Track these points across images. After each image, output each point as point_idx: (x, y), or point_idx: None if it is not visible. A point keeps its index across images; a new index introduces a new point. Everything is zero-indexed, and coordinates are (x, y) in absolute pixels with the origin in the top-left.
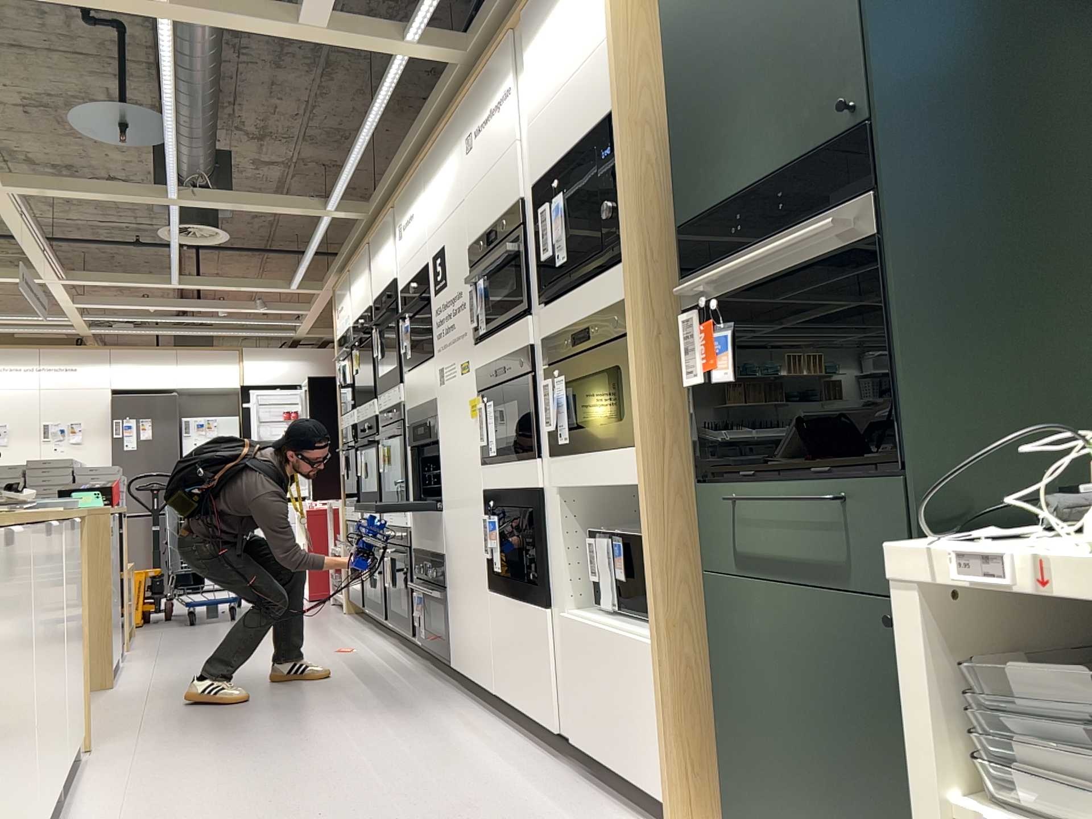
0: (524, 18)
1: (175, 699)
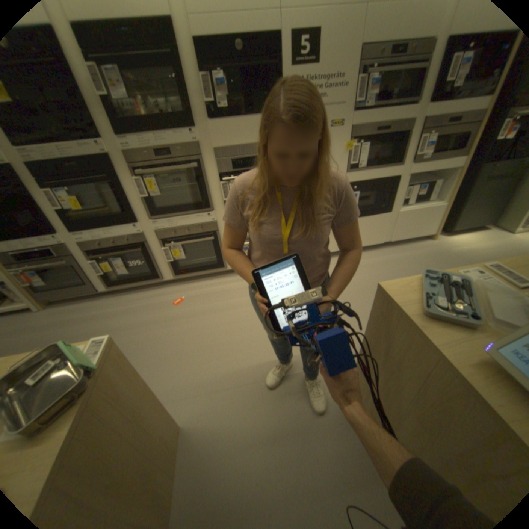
0: None
1: (239, 371)
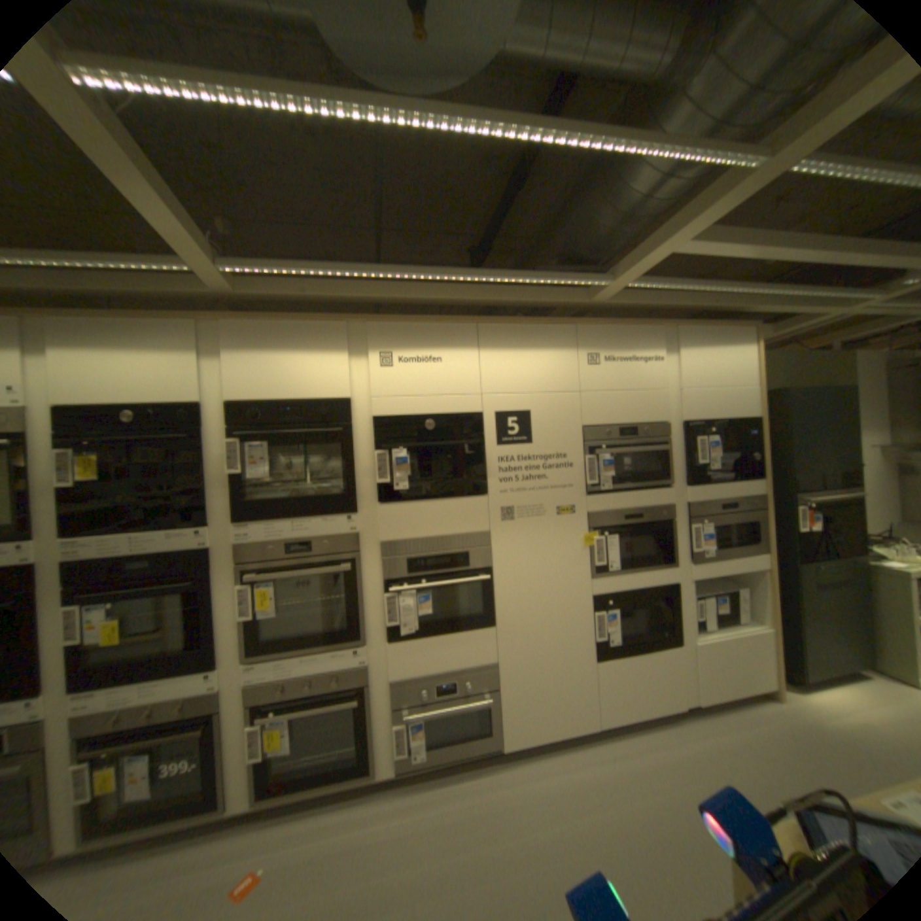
0: (681, 330)
1: None
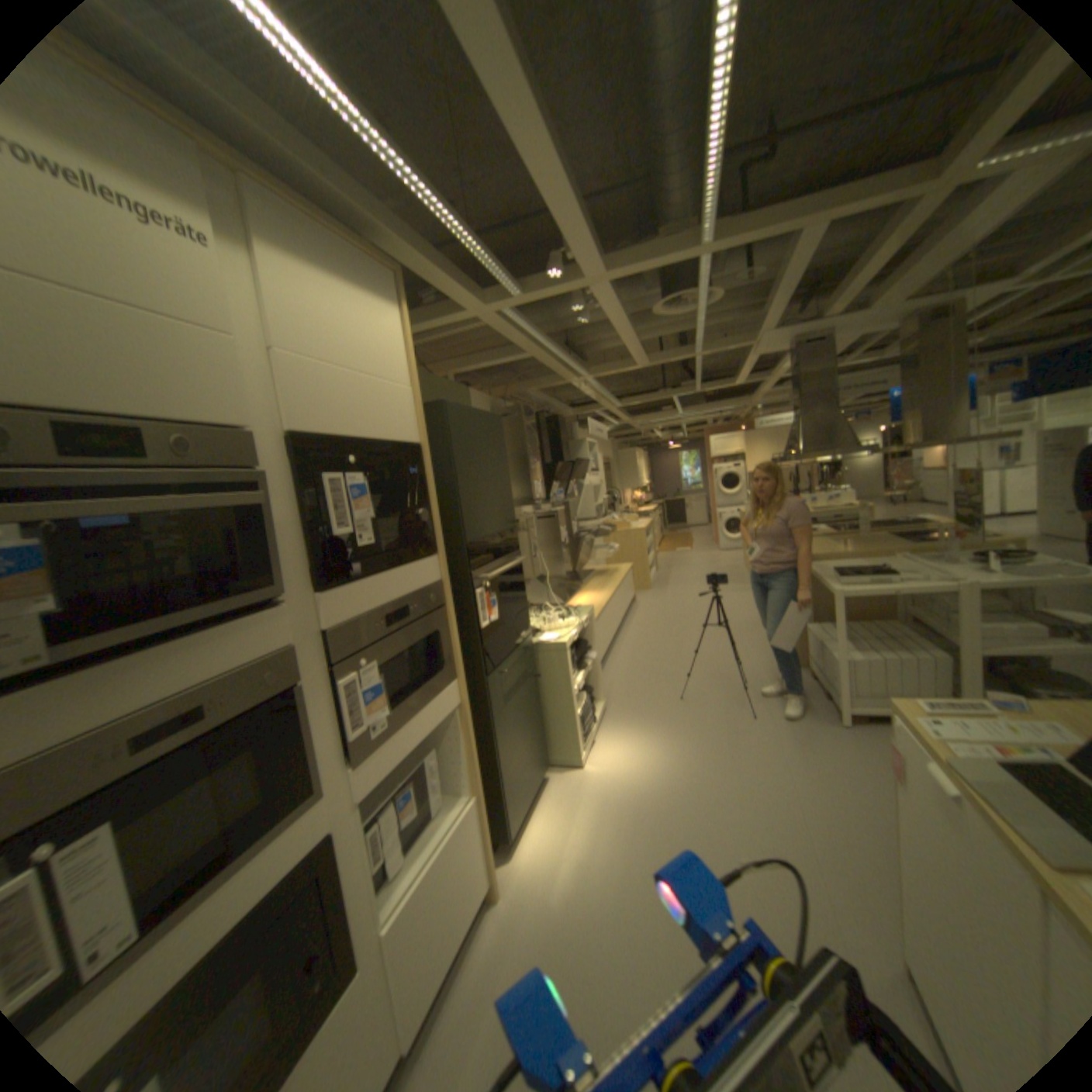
0: (249, 192)
1: None
